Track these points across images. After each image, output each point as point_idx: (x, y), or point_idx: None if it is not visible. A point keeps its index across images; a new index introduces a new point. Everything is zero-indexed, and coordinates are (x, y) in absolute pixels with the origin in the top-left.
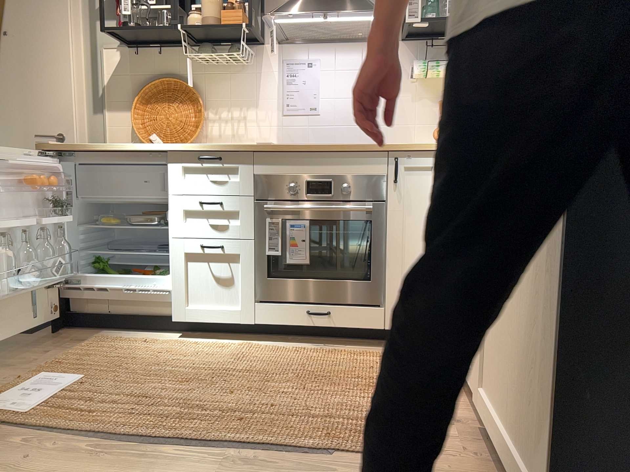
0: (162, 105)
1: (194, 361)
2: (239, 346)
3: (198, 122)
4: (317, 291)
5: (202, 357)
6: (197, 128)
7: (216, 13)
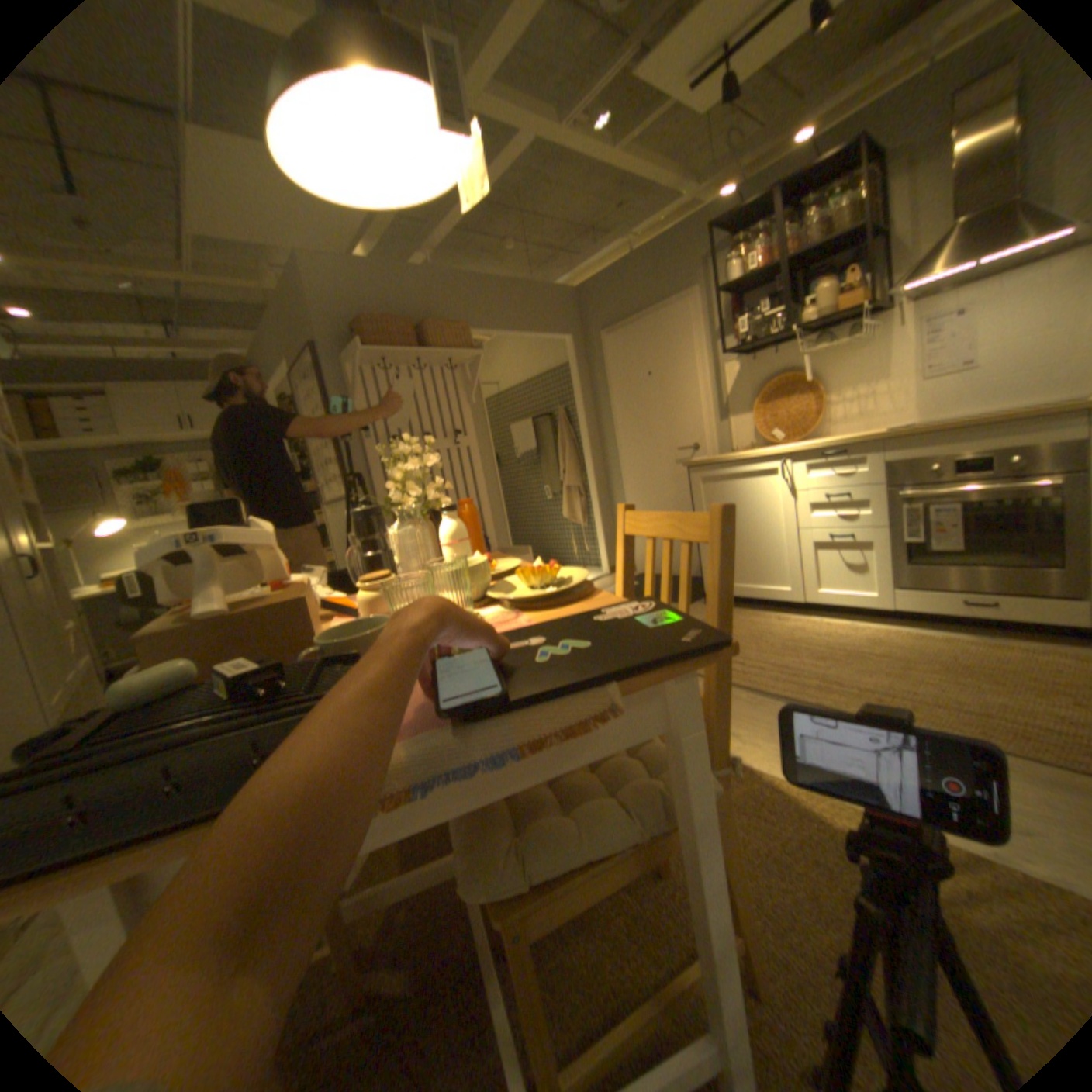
0: (782, 400)
1: (828, 639)
2: (876, 629)
3: (819, 409)
4: (979, 577)
5: (836, 636)
6: (818, 415)
7: (832, 293)
